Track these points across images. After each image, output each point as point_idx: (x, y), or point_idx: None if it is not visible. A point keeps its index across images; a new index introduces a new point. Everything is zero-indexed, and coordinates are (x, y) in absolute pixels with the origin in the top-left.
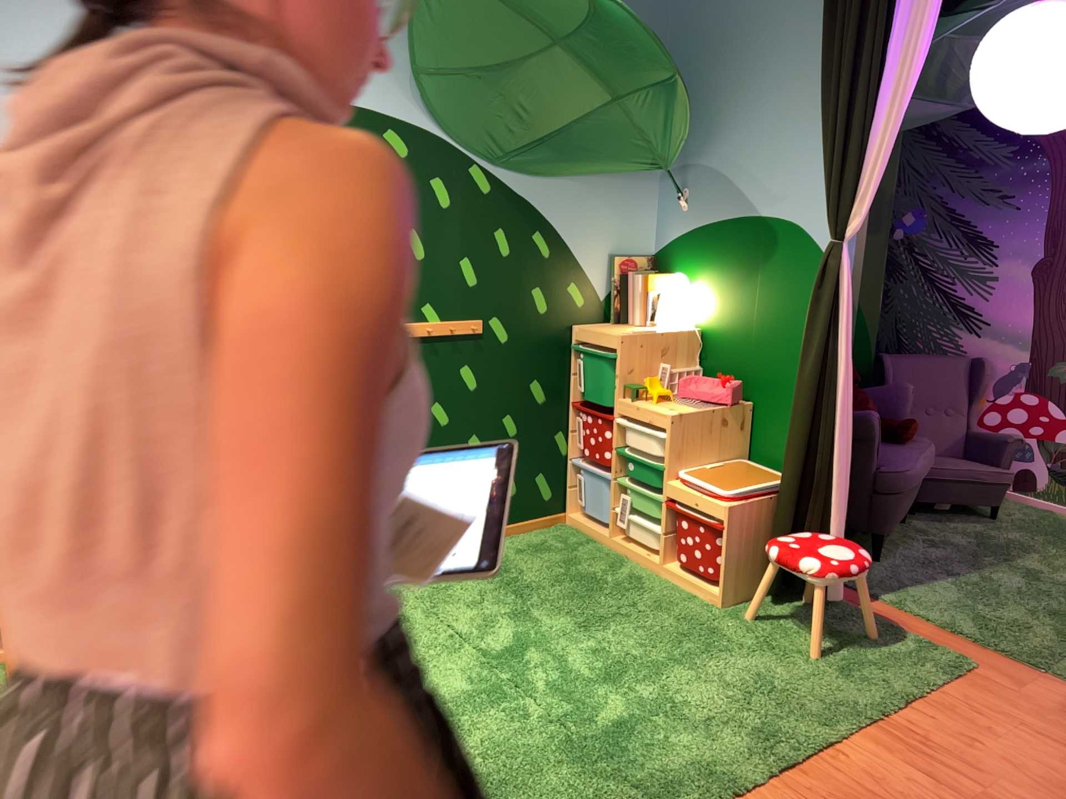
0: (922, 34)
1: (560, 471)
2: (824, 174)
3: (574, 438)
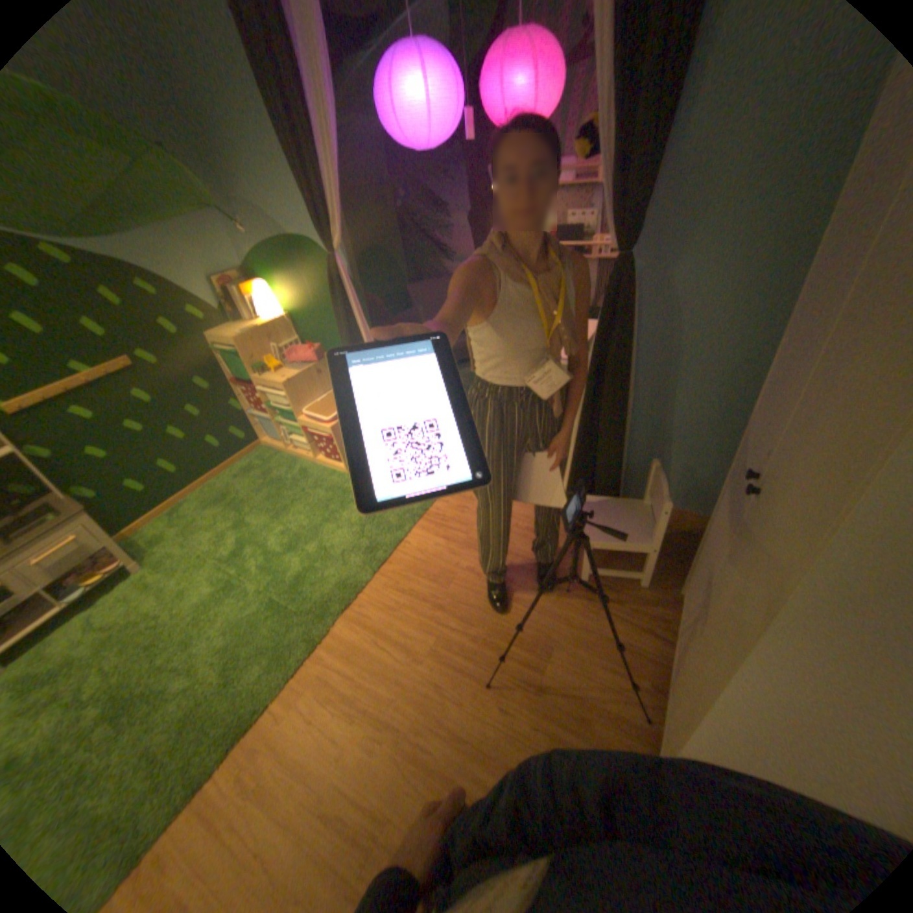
0: (324, 87)
1: (242, 421)
2: (305, 207)
3: (241, 400)
